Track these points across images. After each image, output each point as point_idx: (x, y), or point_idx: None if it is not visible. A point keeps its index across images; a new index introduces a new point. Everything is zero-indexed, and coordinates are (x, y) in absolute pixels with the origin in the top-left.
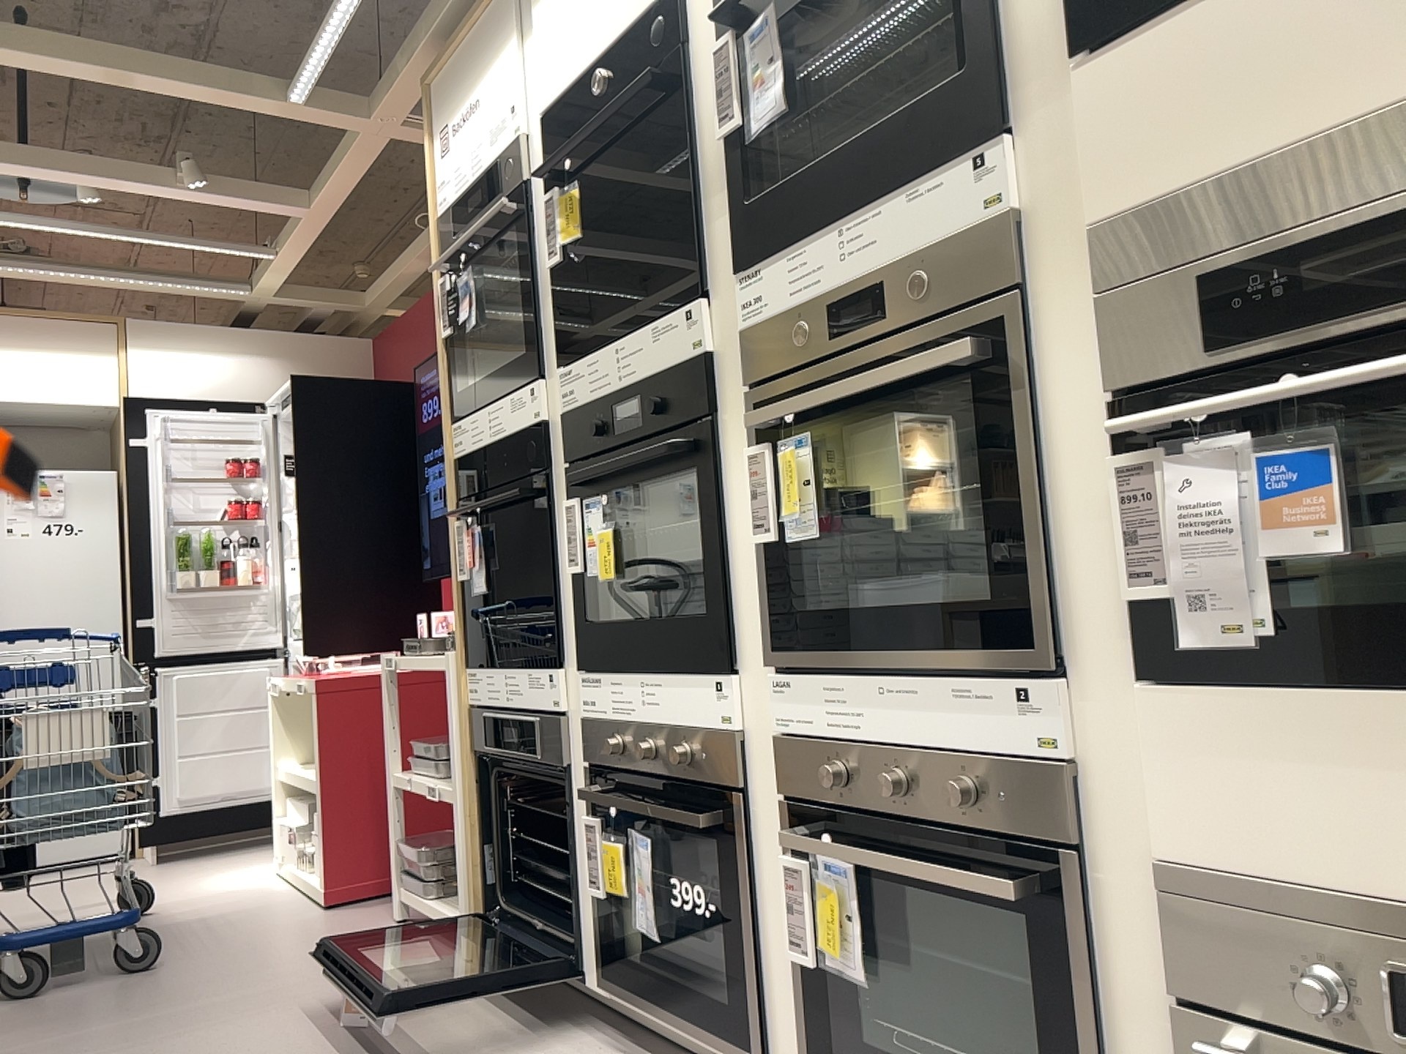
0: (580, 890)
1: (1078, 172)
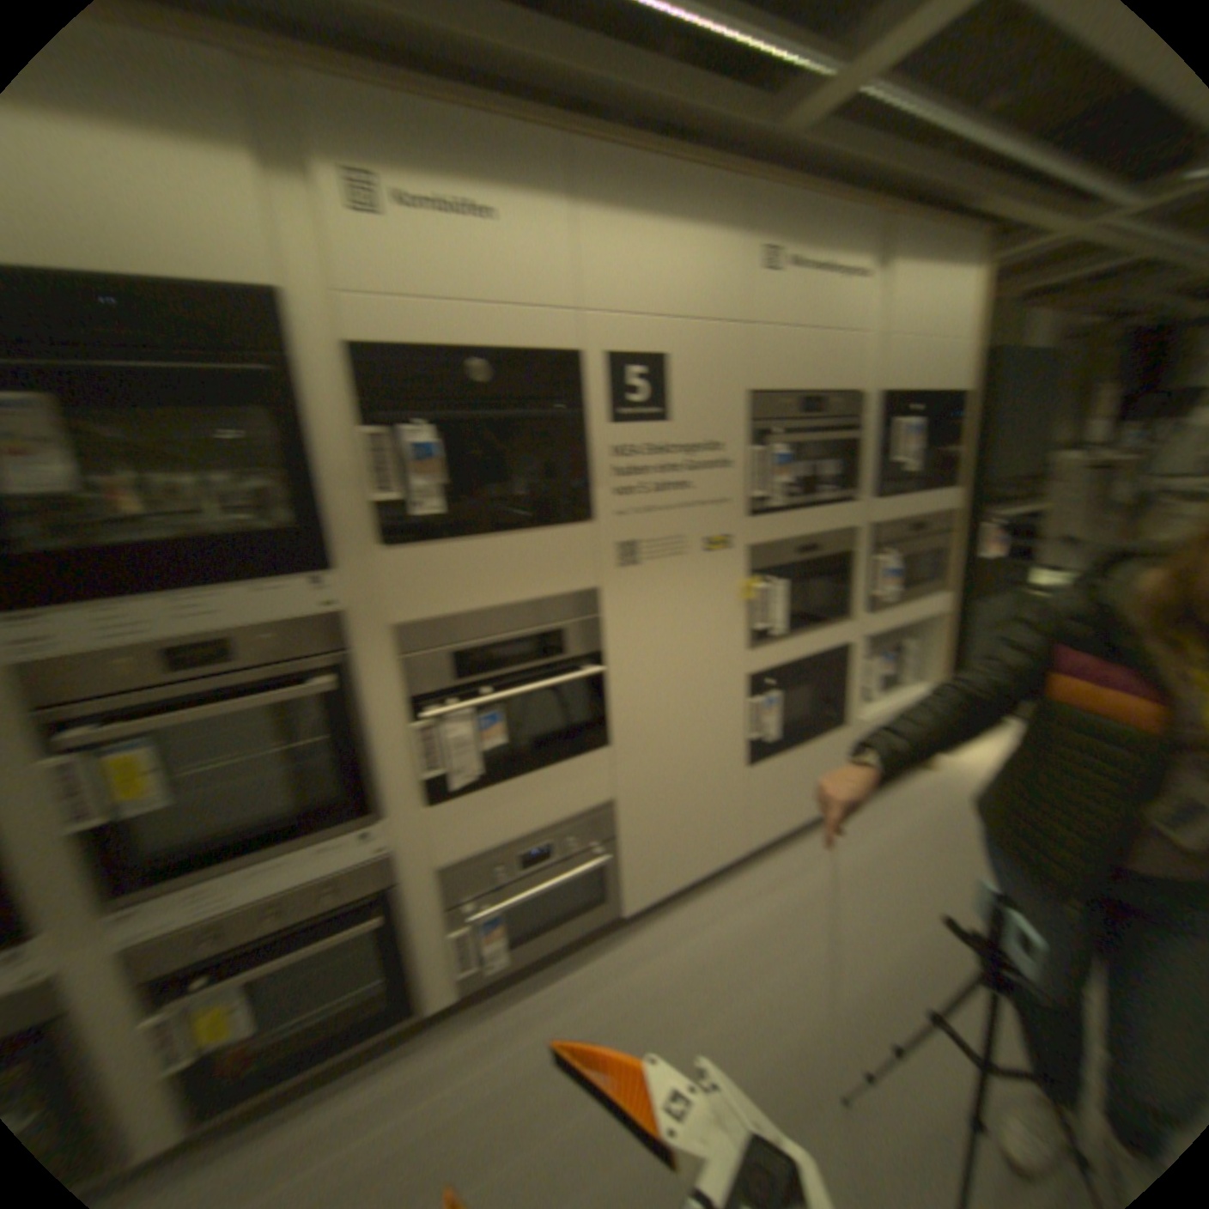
0: None
1: (378, 601)
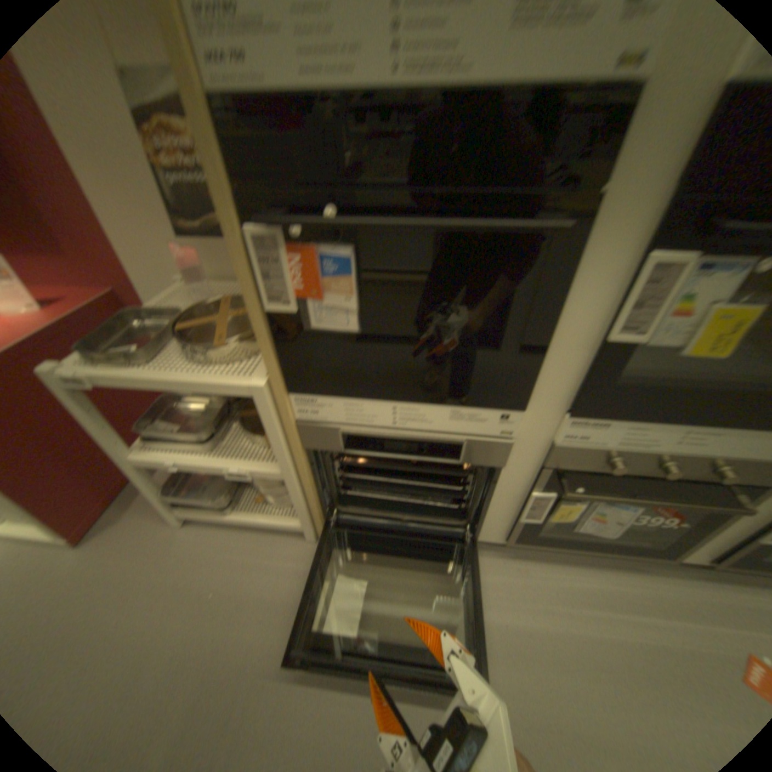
0: (491, 510)
1: None
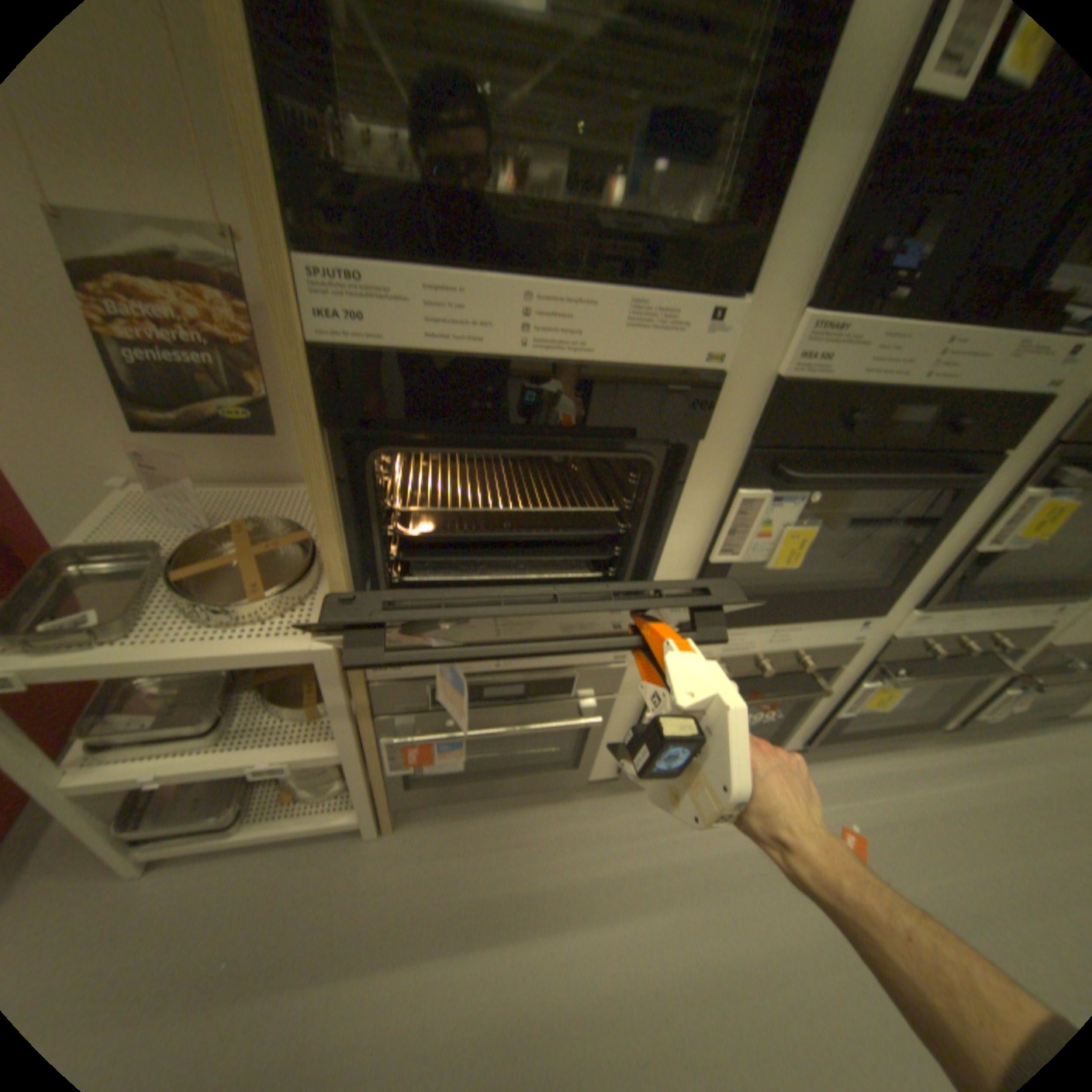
0: (600, 744)
1: None
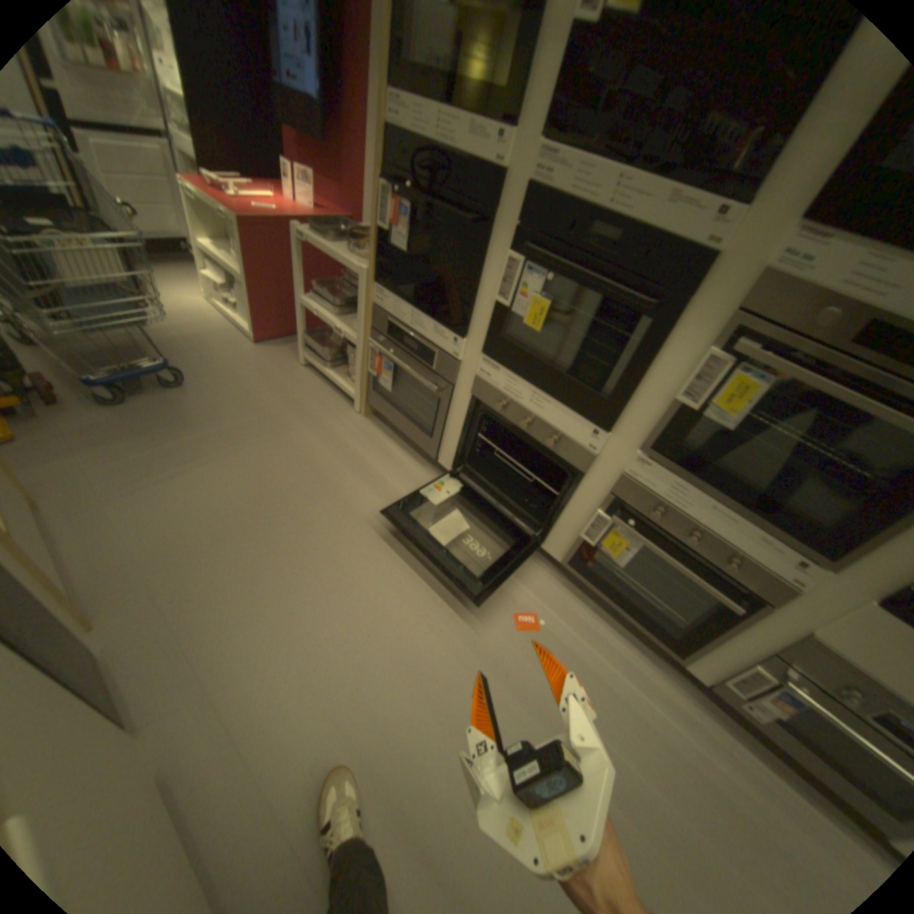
0: (447, 433)
1: None
